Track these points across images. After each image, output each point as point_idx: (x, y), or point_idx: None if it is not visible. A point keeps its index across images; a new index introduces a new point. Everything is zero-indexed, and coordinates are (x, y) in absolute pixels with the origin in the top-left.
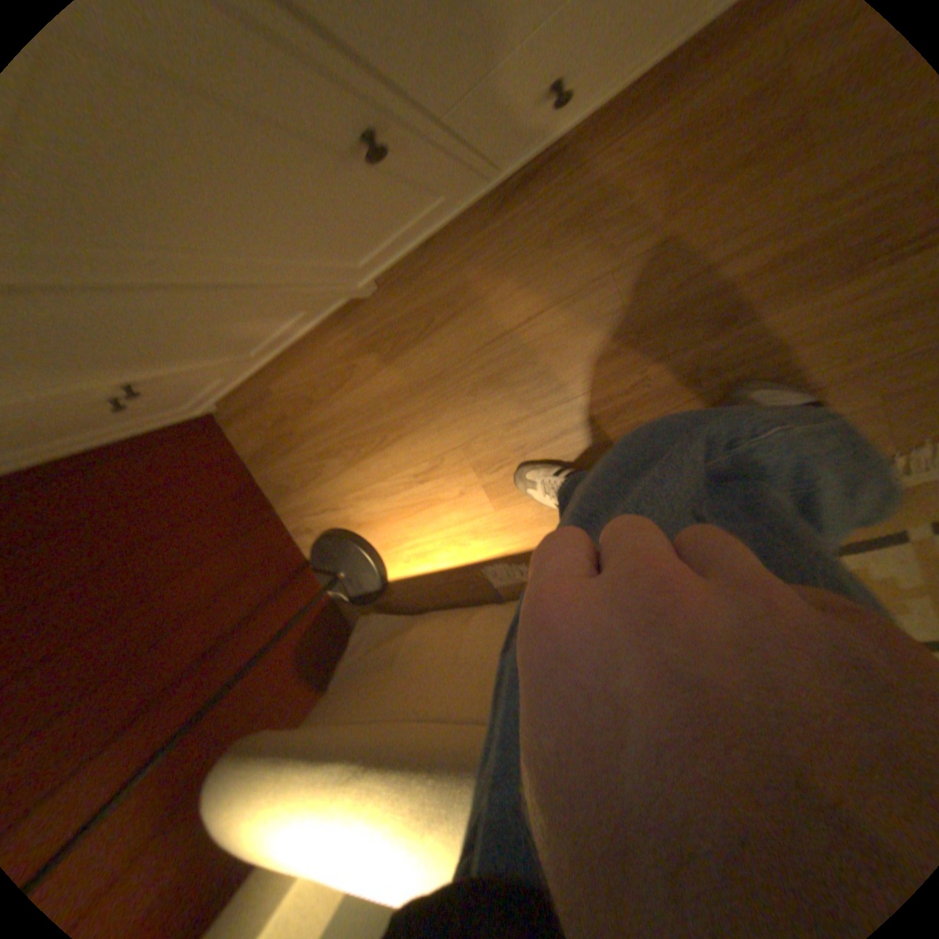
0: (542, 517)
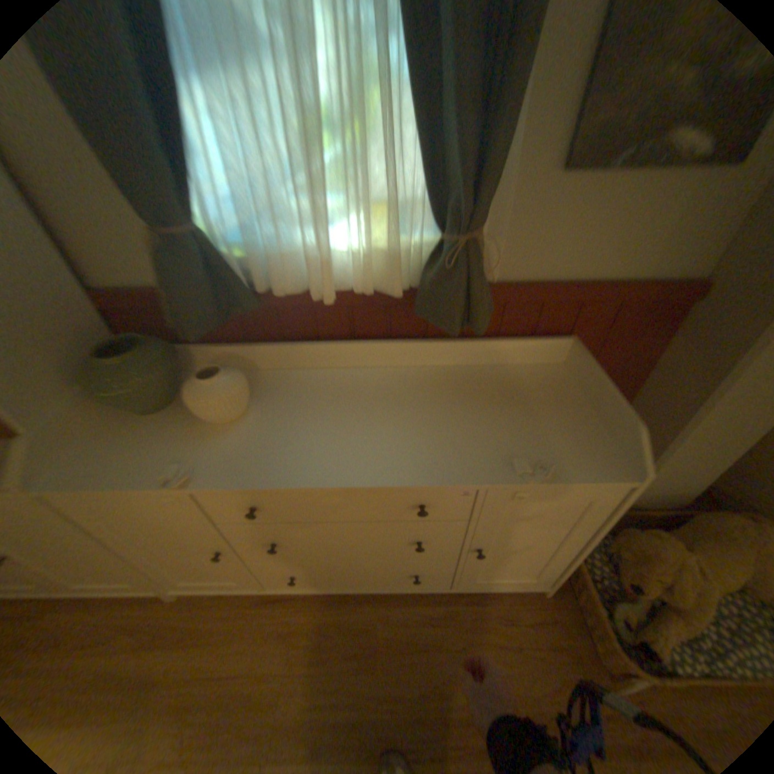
0: None
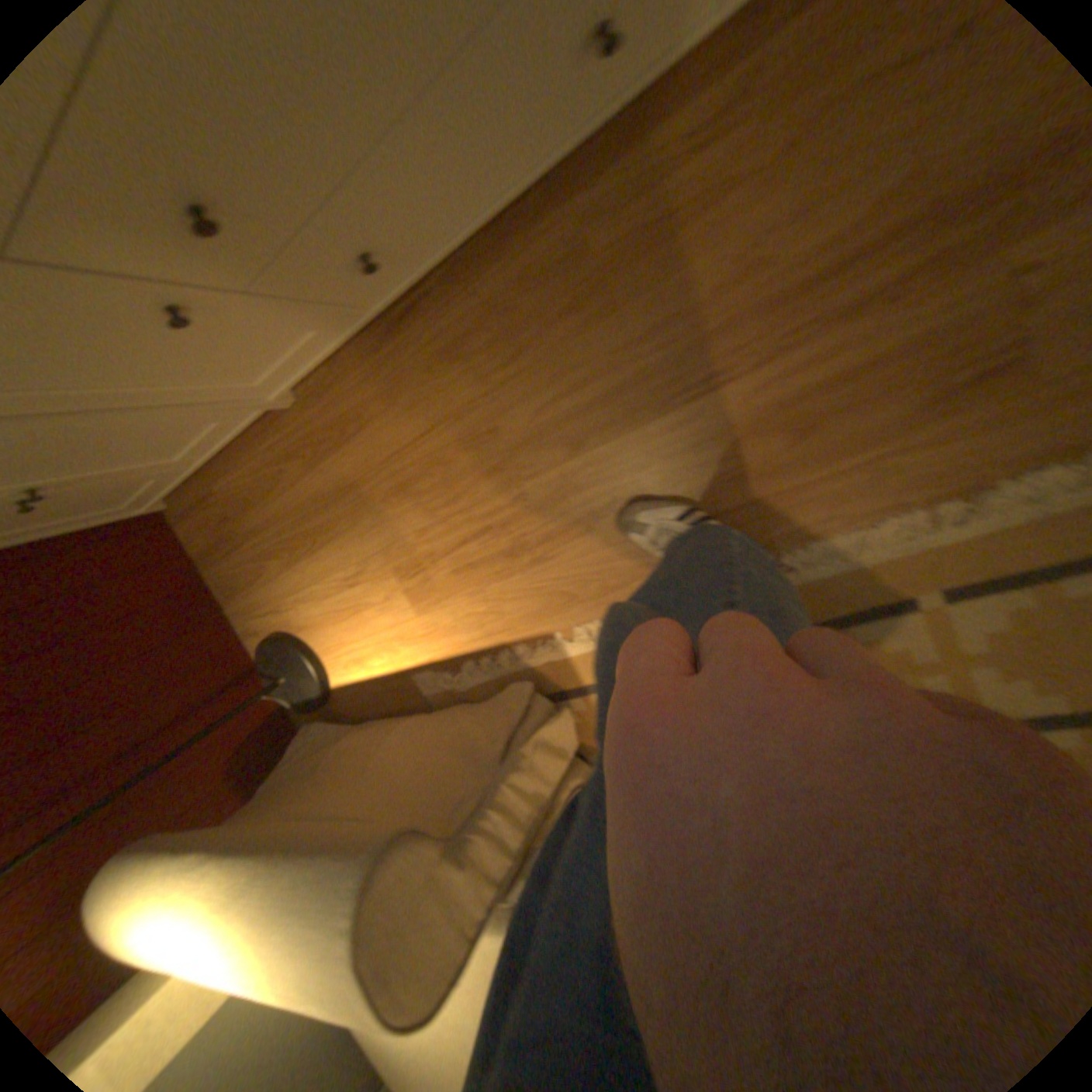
0: (460, 625)
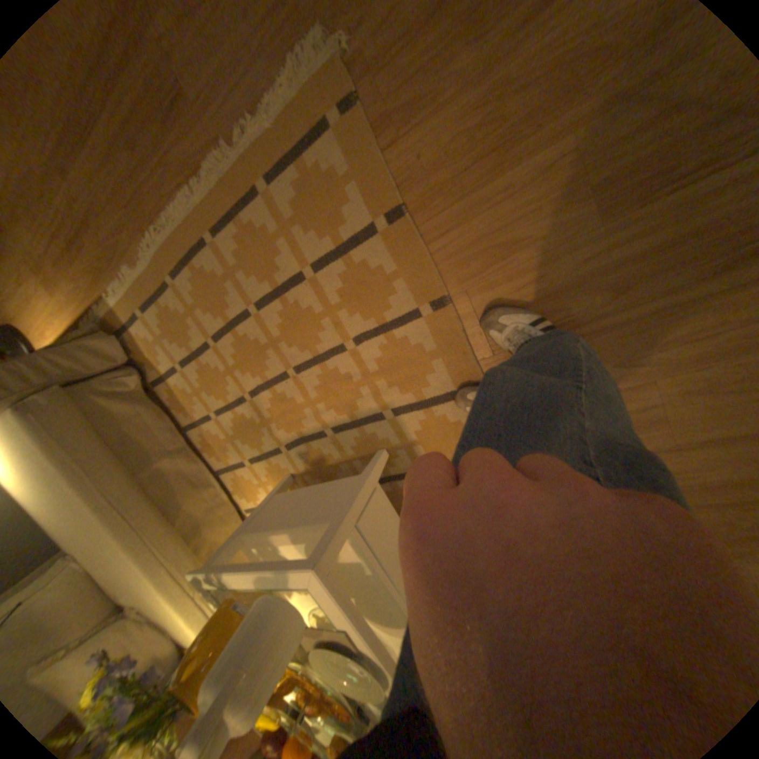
0: (68, 300)
